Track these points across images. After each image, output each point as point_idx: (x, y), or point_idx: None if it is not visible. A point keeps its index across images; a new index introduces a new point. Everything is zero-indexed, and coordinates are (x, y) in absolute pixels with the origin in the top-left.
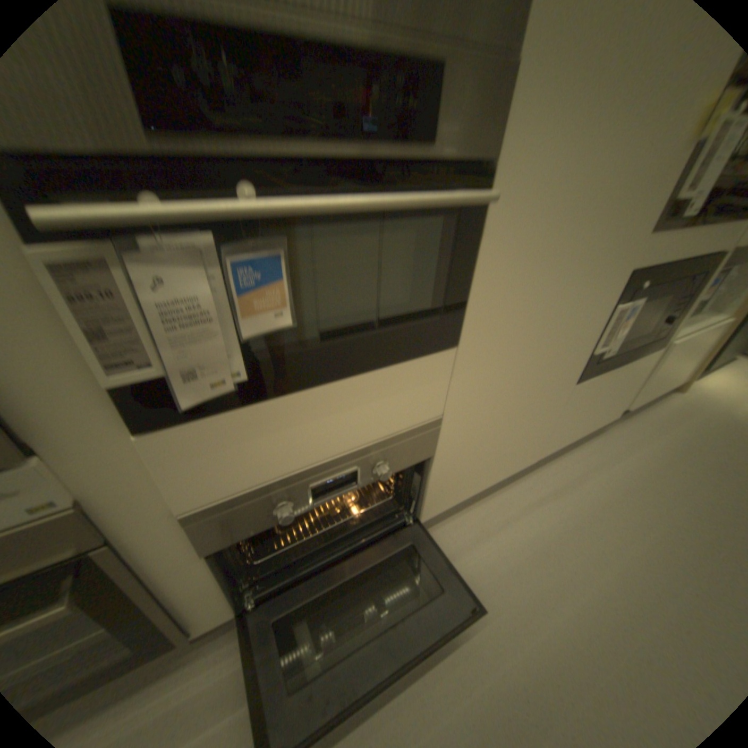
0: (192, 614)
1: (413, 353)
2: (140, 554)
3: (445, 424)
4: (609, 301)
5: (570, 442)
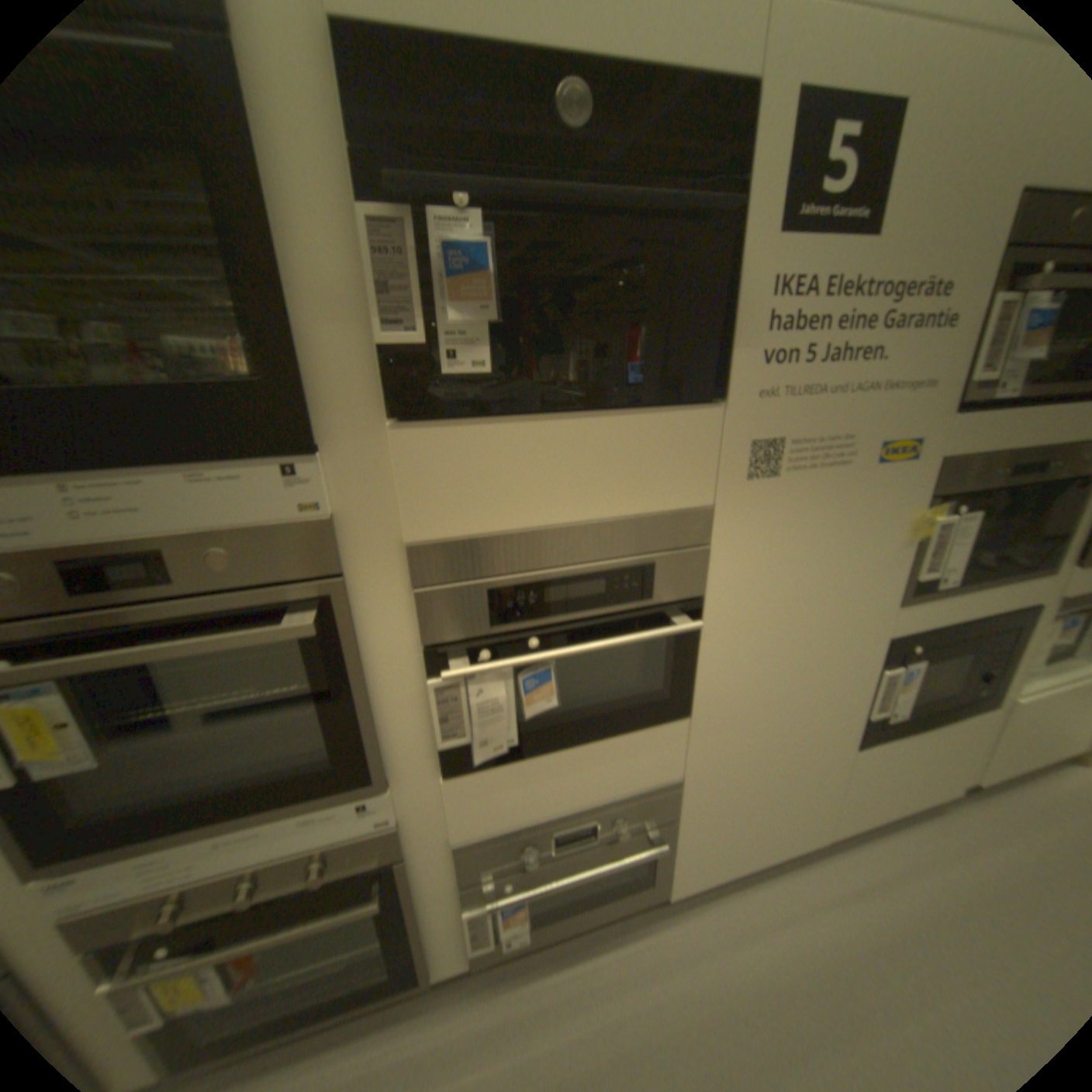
0: (437, 957)
1: (647, 728)
2: (415, 881)
3: (688, 791)
4: (870, 671)
5: (880, 825)
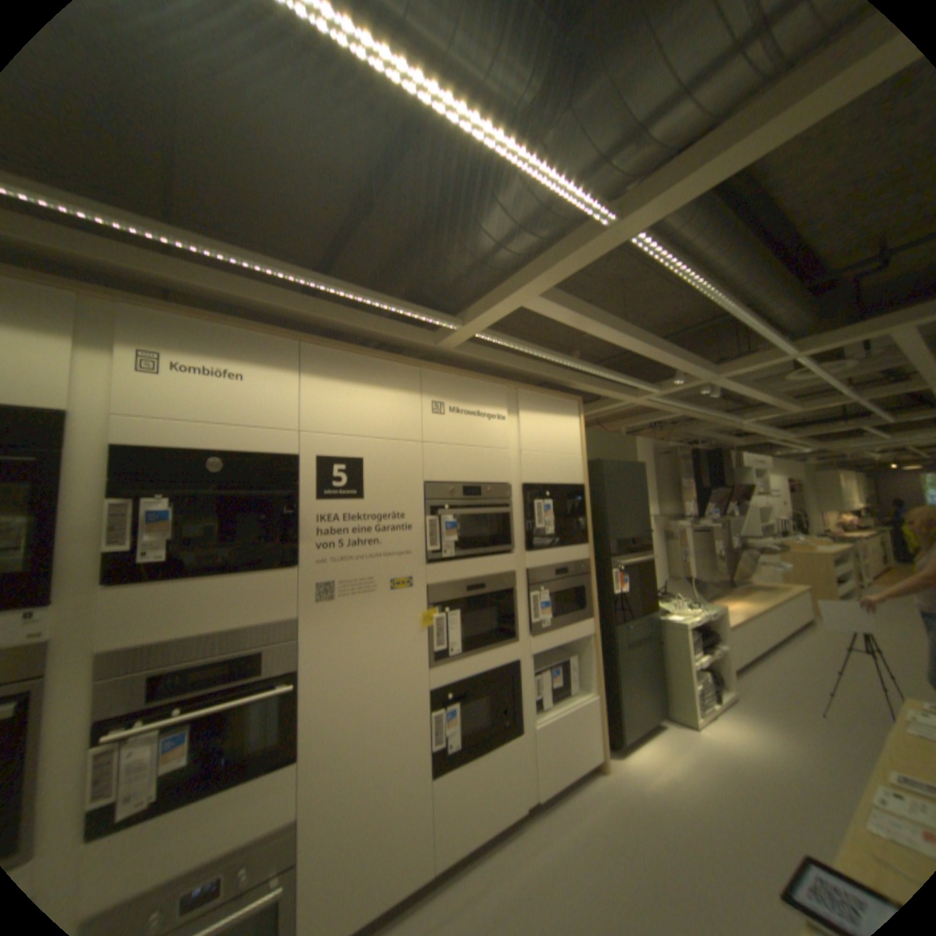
0: None
1: (262, 773)
2: None
3: (299, 830)
4: (420, 714)
5: (469, 849)
